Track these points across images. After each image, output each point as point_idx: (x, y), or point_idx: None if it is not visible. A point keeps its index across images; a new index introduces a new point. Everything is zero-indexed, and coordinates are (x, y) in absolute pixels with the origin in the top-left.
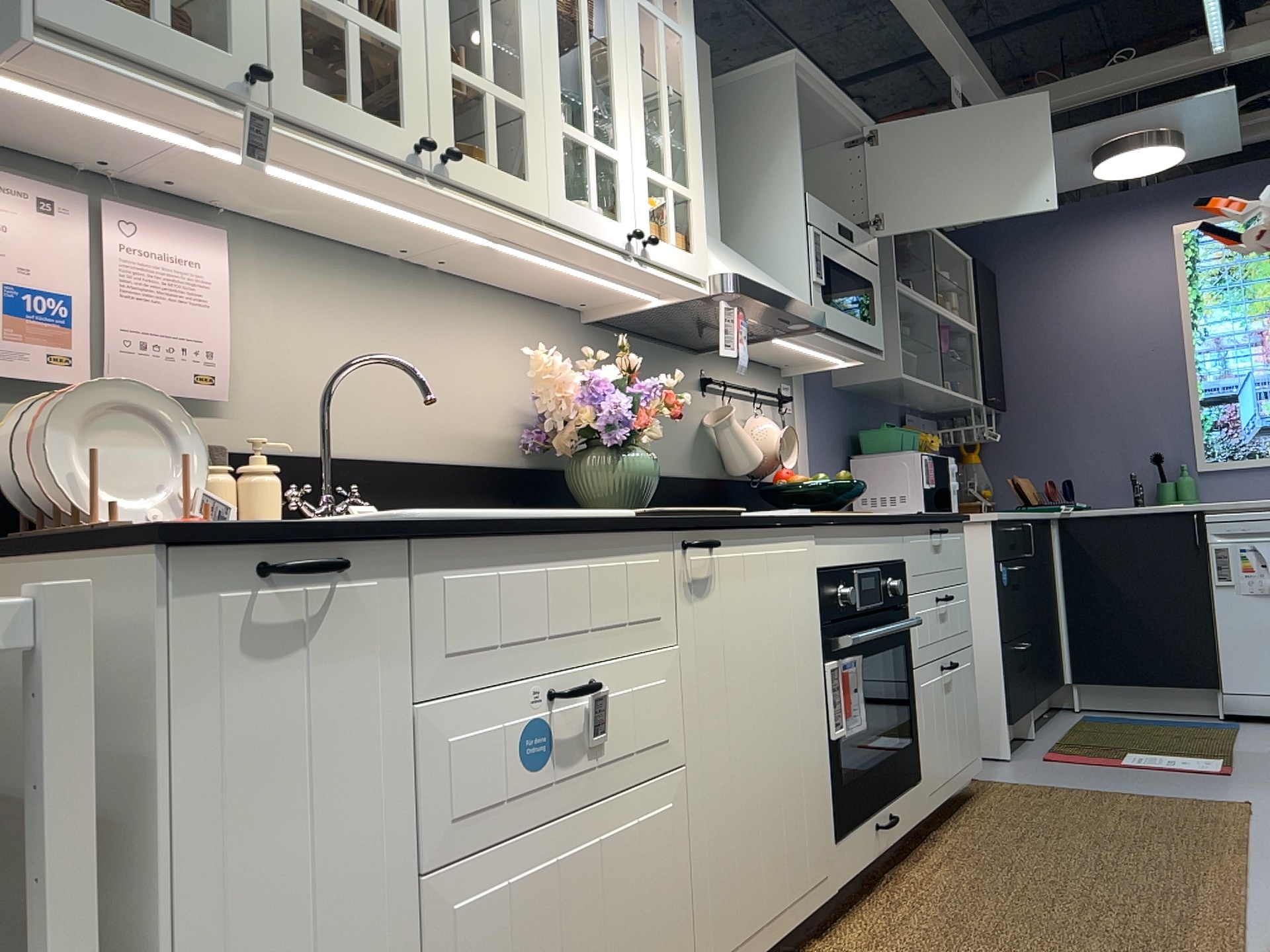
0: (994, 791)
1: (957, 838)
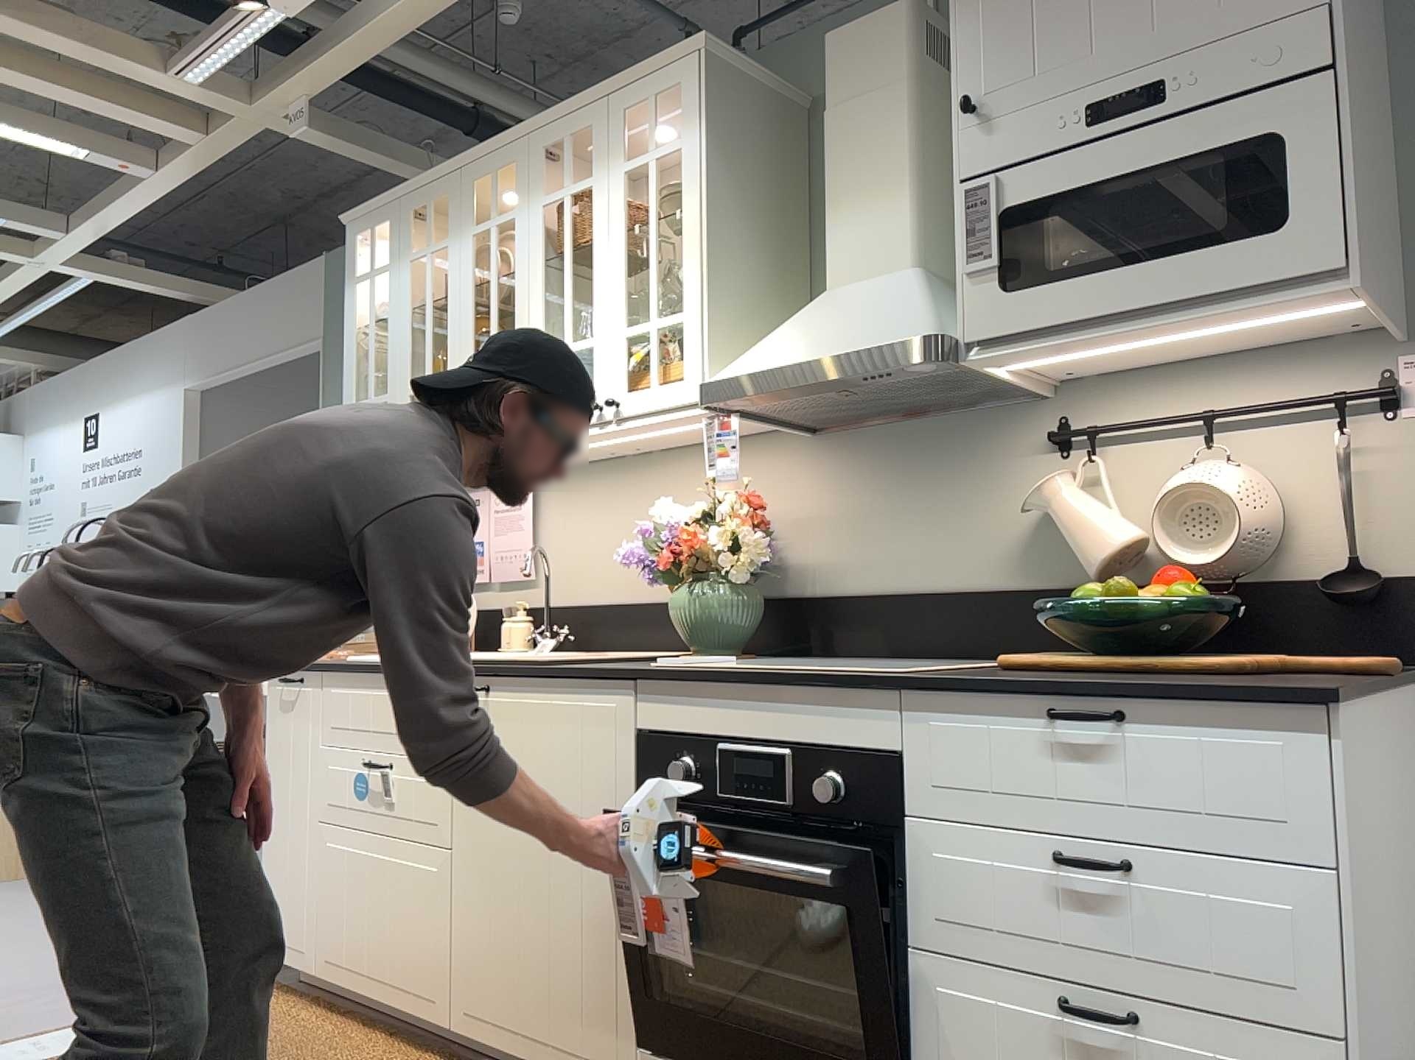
0: None
1: None
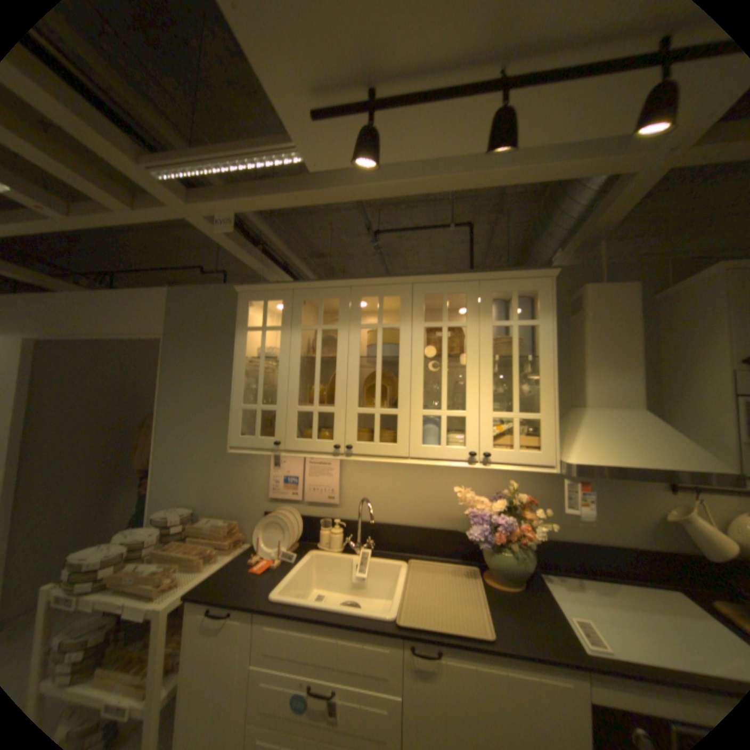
0: None
1: None
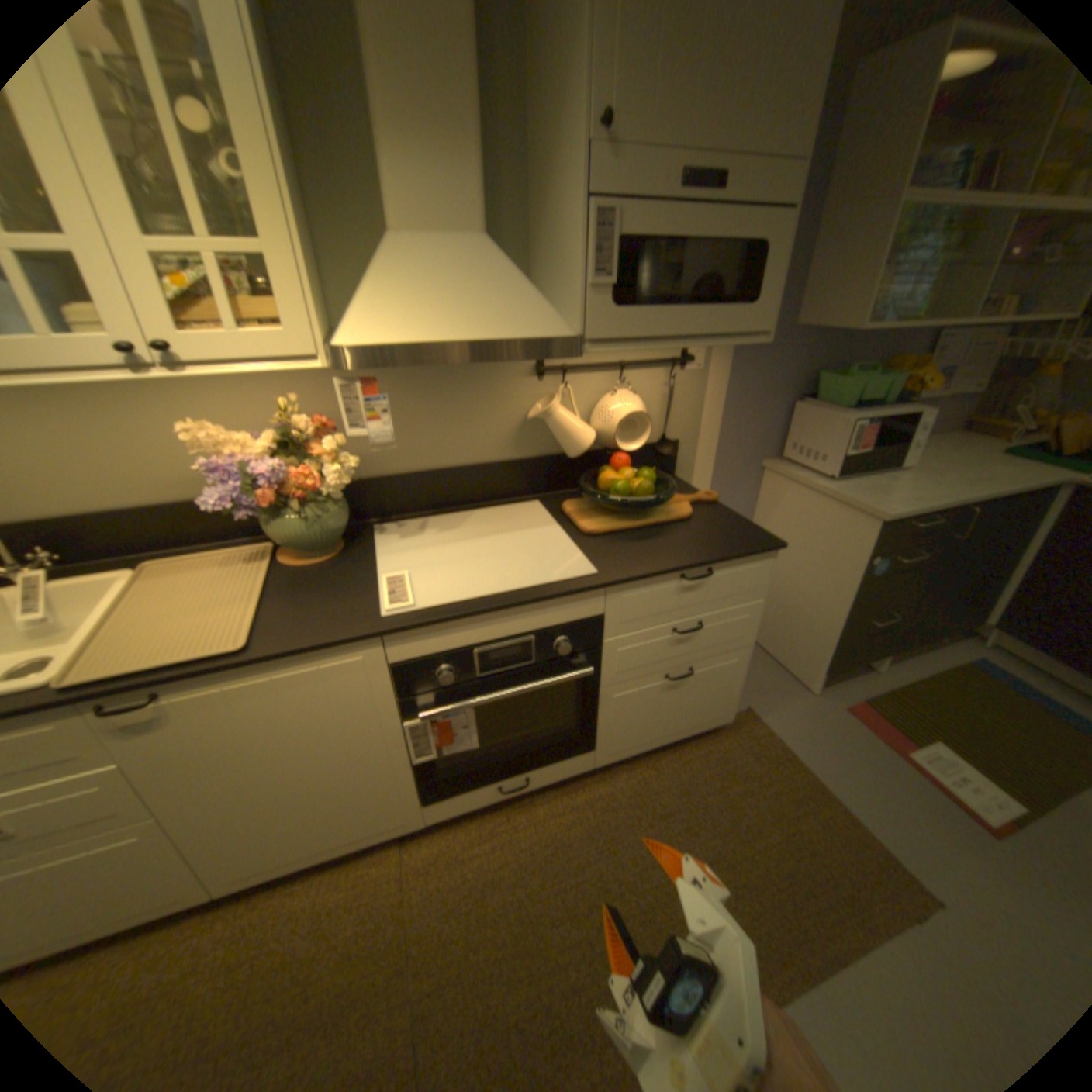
0: (738, 736)
1: (626, 785)
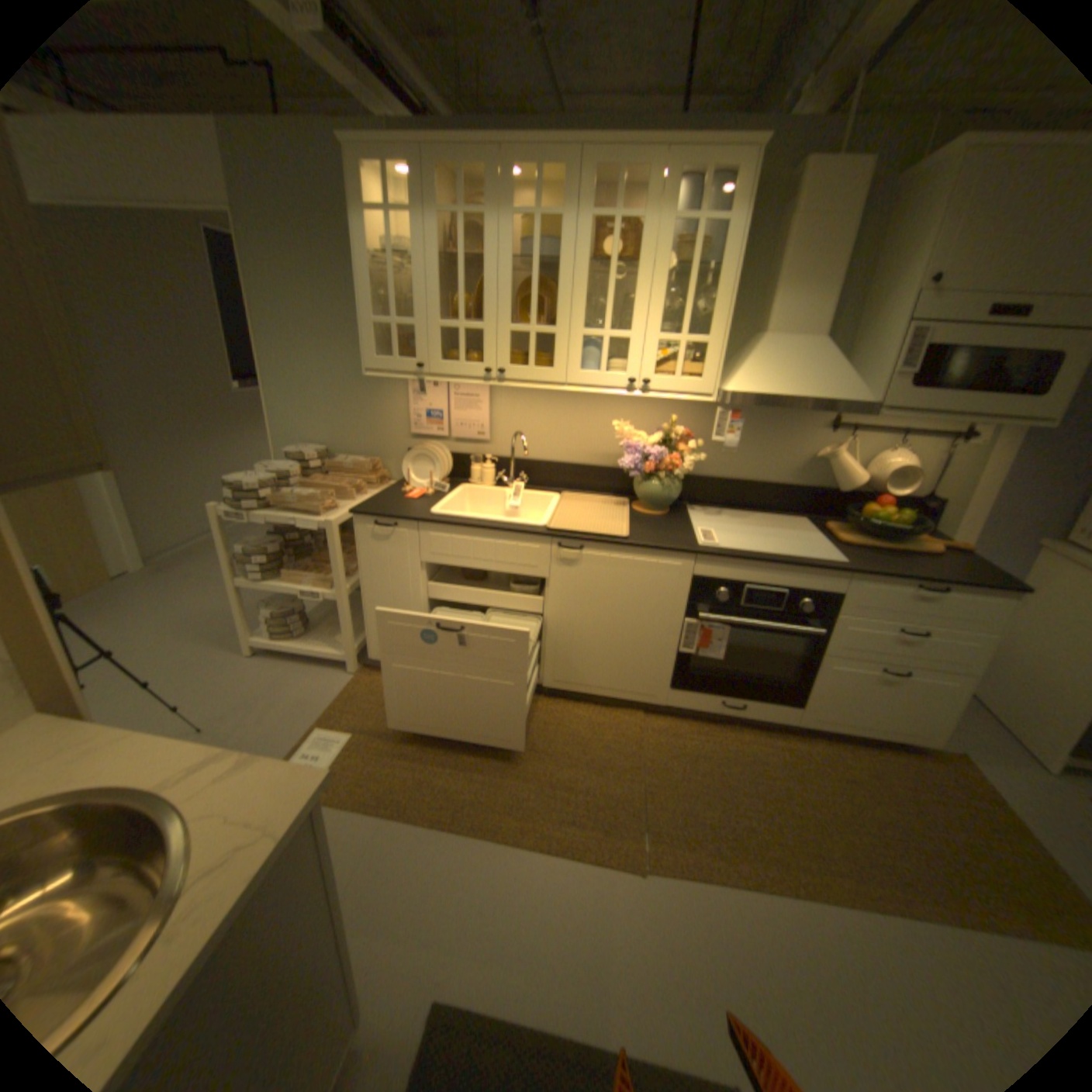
0: (946, 767)
1: (823, 752)
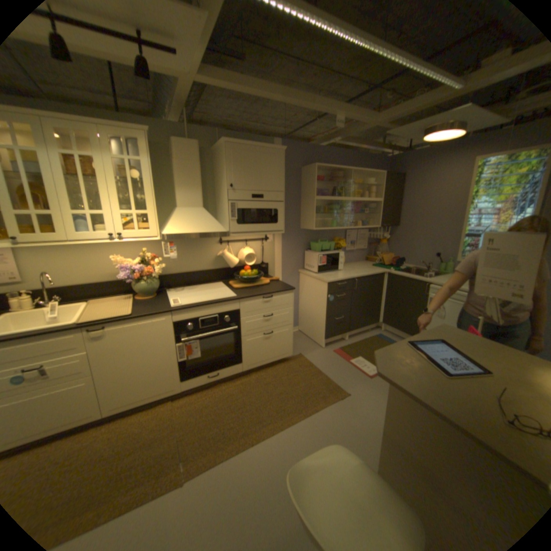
0: (295, 361)
1: (254, 377)
